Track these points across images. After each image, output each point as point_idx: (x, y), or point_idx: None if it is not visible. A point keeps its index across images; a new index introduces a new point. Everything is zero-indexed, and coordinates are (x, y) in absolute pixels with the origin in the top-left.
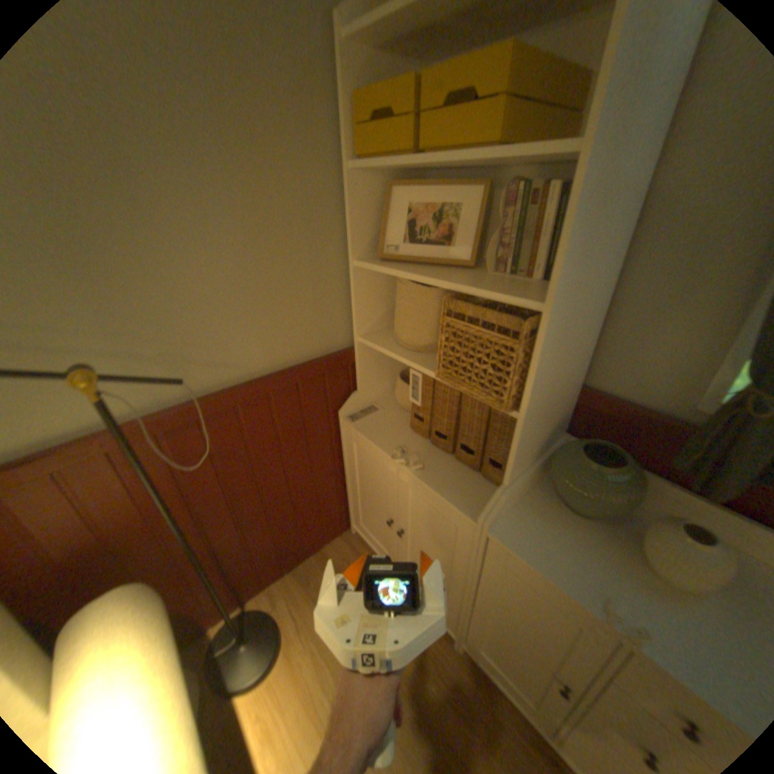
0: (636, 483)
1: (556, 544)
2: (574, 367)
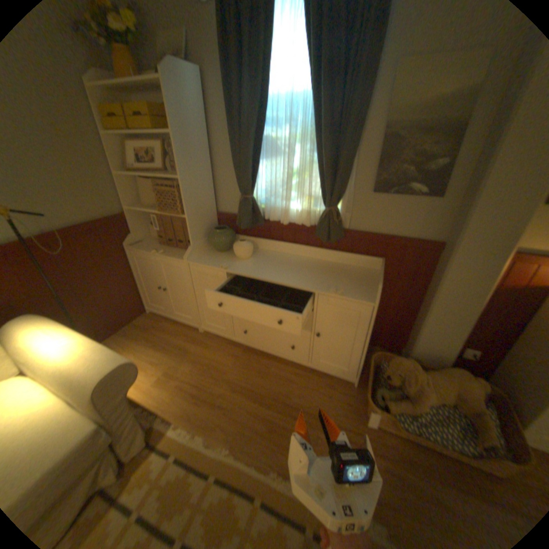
0: (227, 232)
1: (209, 258)
2: (203, 200)
